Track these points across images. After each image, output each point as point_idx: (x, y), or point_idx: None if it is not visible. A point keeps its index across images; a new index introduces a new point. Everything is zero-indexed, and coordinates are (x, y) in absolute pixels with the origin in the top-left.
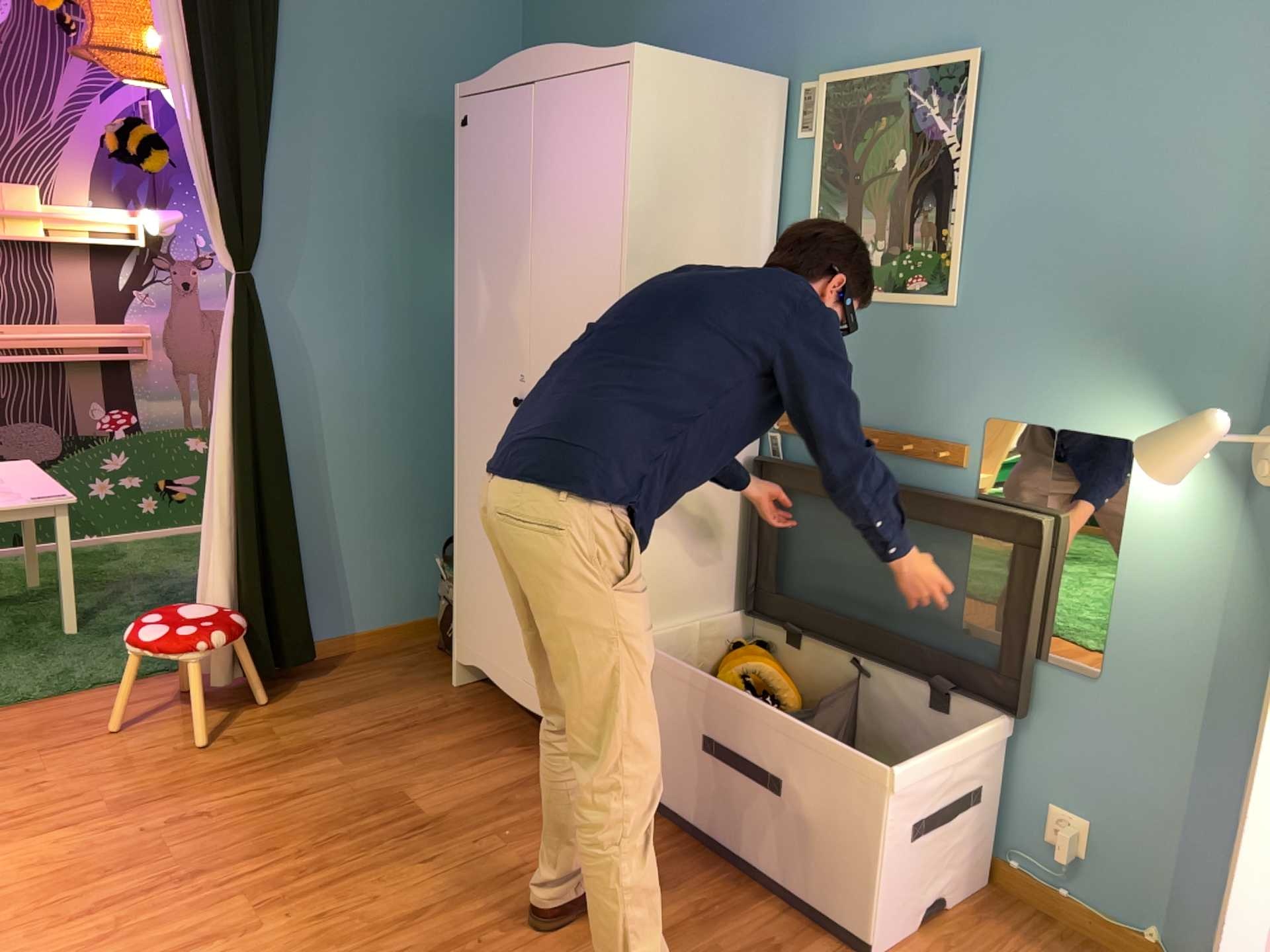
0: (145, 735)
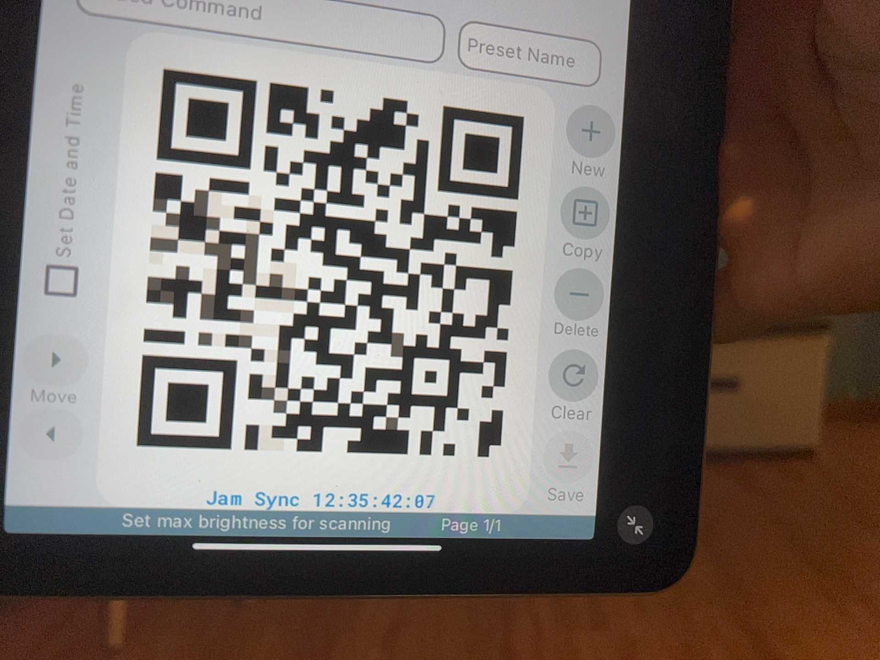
0: (152, 632)
